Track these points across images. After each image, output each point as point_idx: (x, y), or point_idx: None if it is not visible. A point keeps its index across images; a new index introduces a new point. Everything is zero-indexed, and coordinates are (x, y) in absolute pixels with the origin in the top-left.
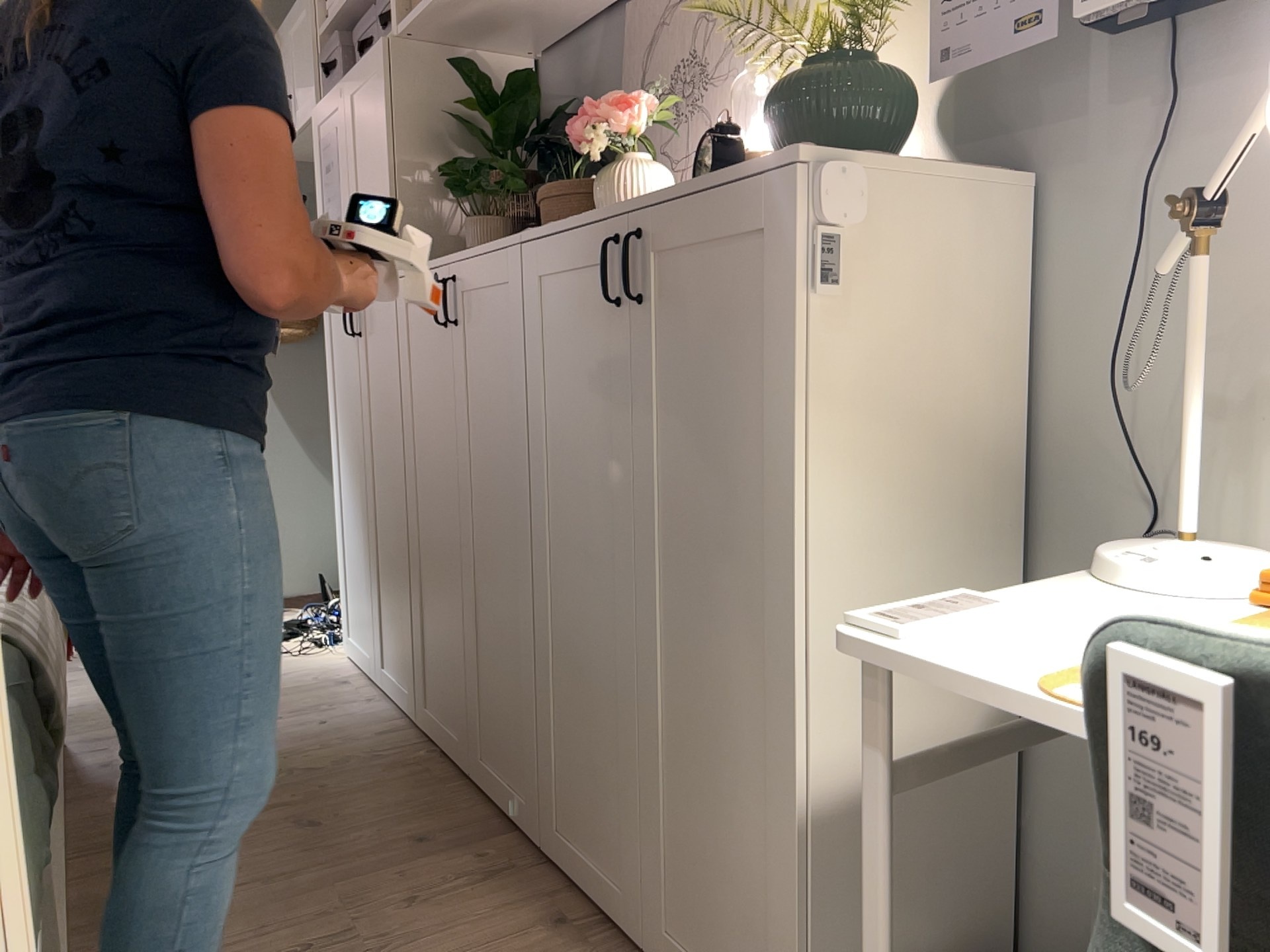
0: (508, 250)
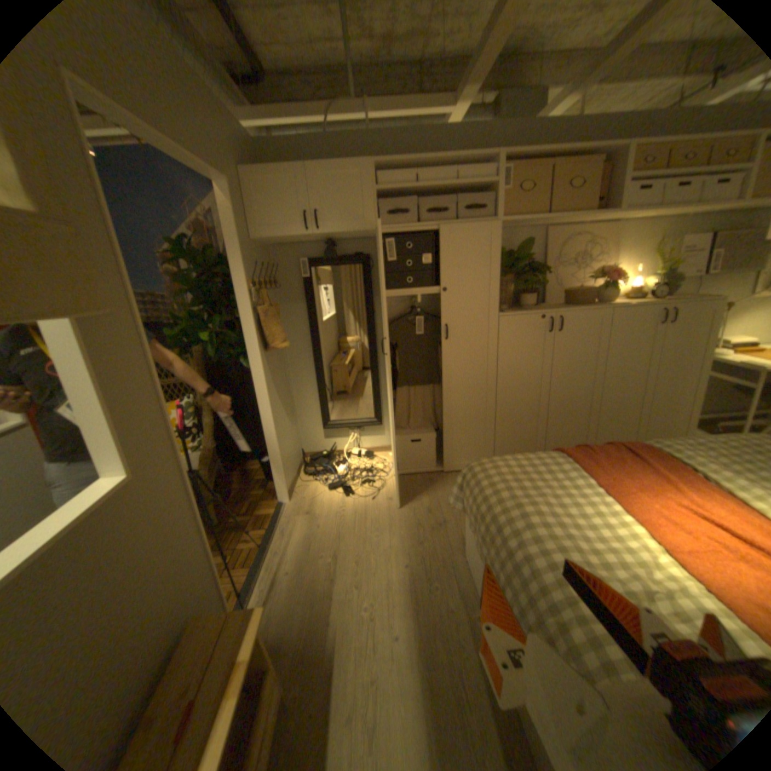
0: (605, 310)
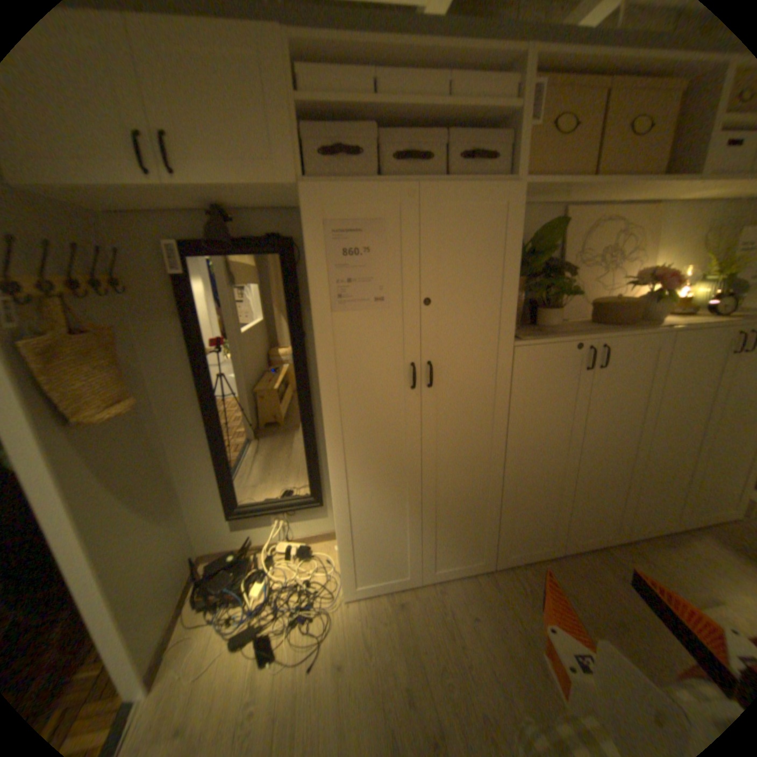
0: (666, 334)
